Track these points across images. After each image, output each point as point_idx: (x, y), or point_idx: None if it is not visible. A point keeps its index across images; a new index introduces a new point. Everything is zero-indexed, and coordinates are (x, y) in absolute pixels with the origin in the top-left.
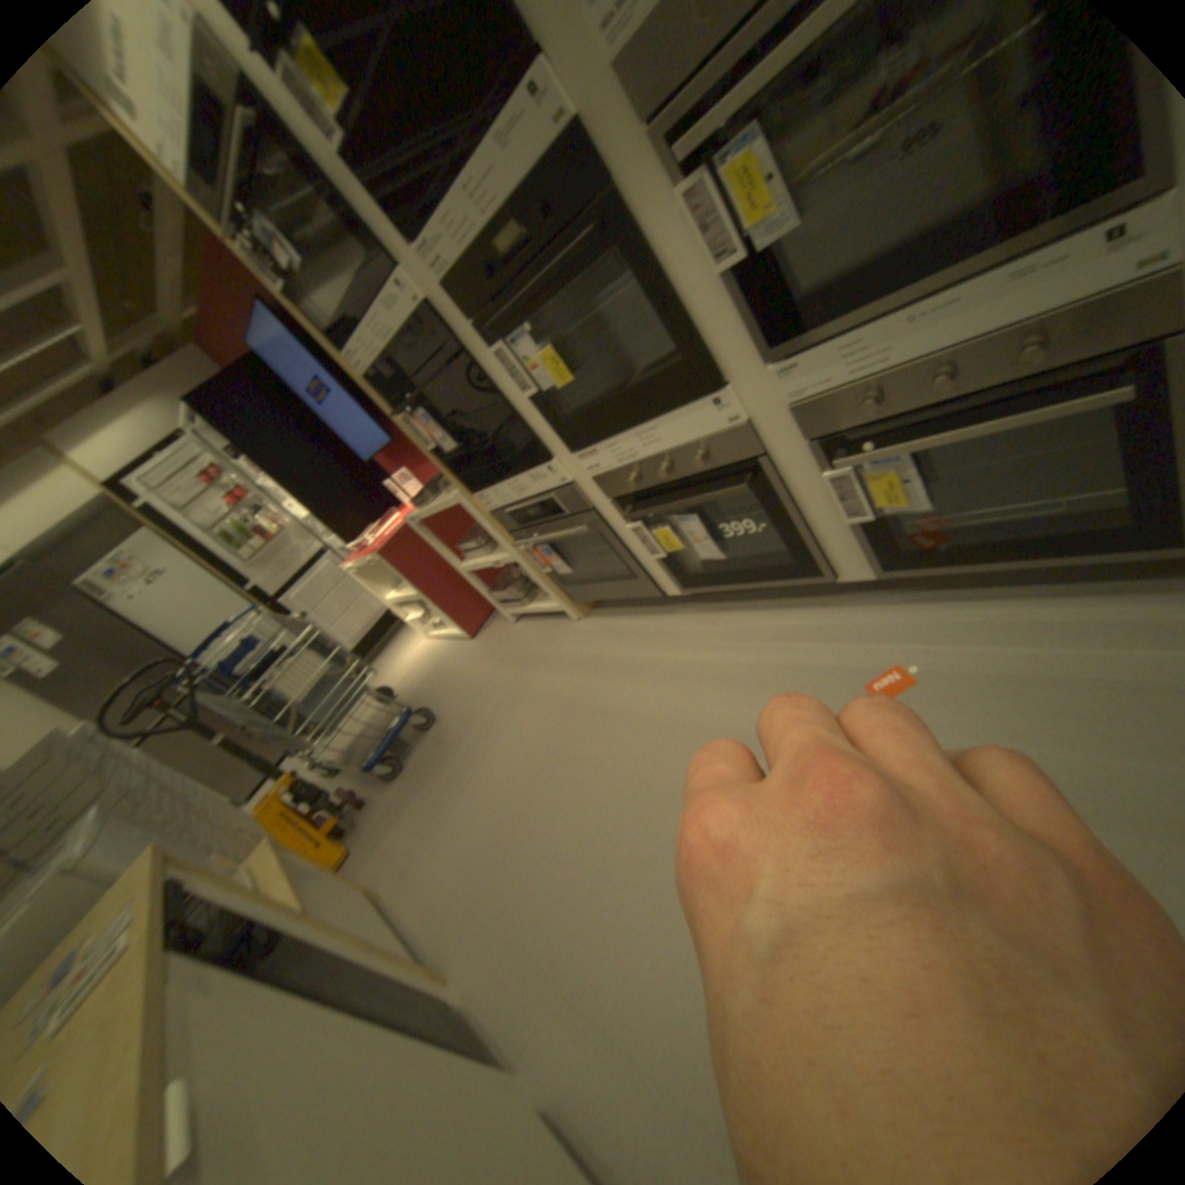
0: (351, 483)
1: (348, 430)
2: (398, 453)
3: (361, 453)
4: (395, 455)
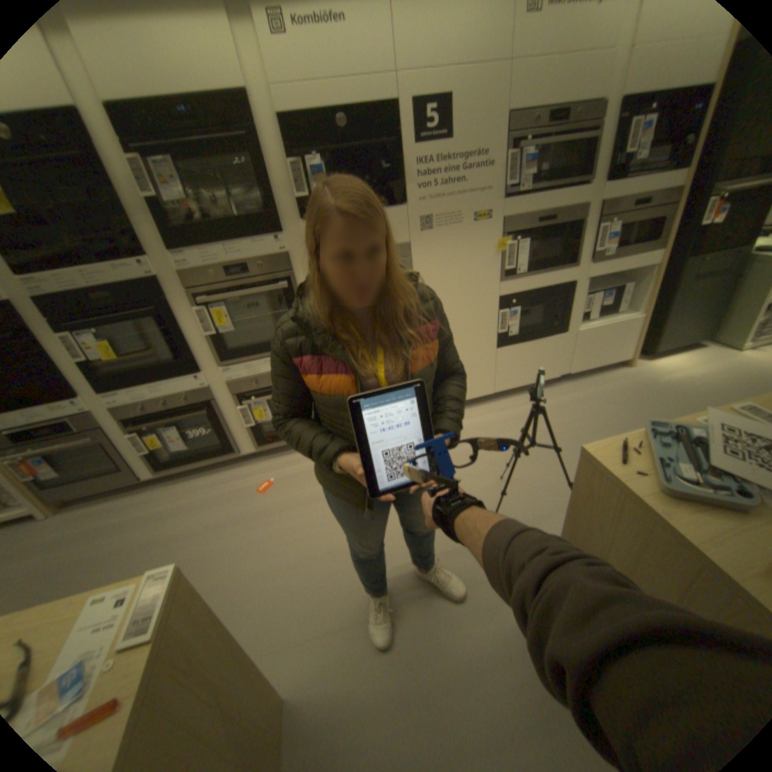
0: None
1: None
2: None
3: None
4: None
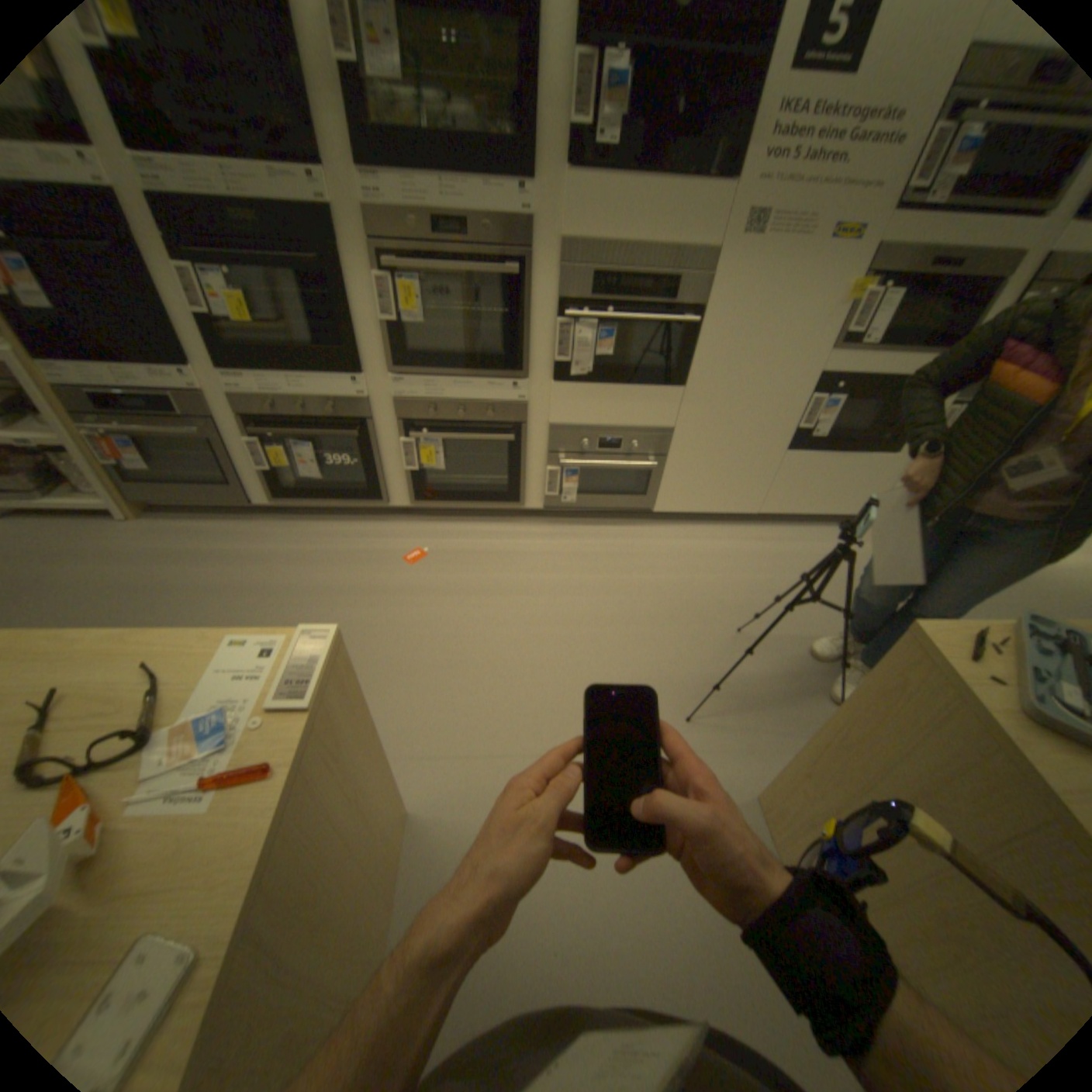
0: None
1: None
2: None
3: None
4: None
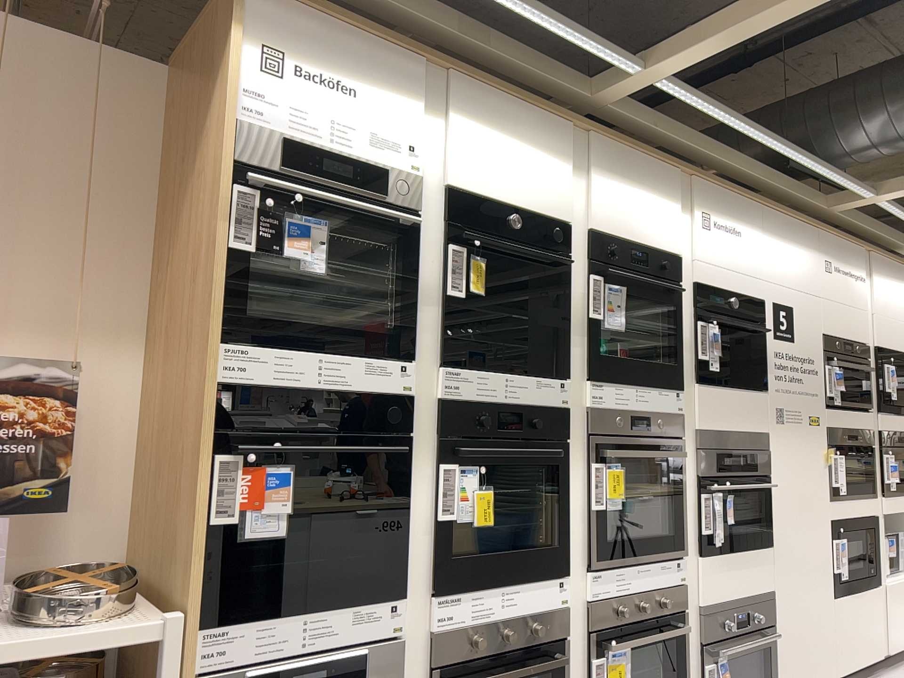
0: None
1: None
2: None
3: None
4: None
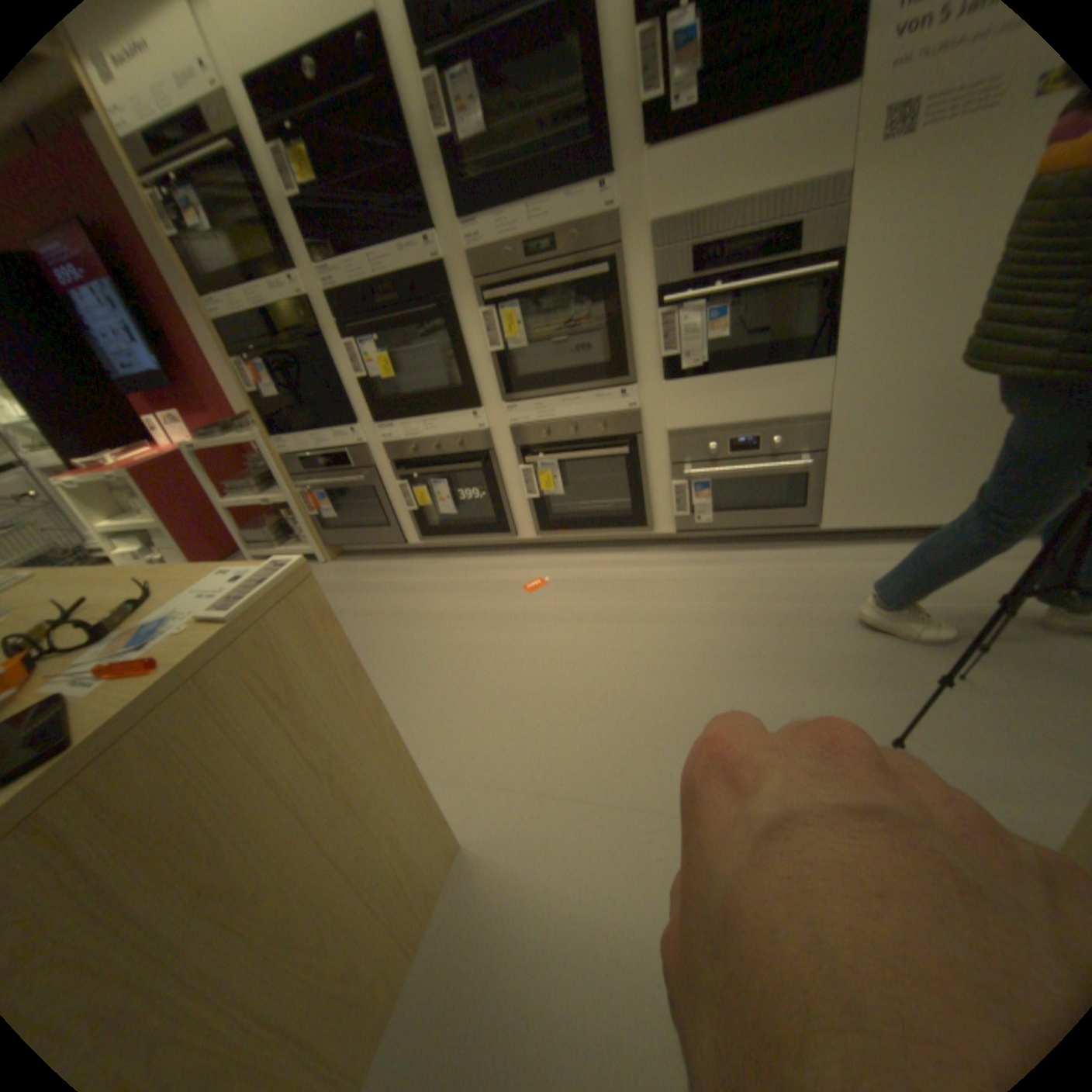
0: (92, 407)
1: (118, 359)
2: (165, 397)
3: (121, 384)
4: (160, 398)
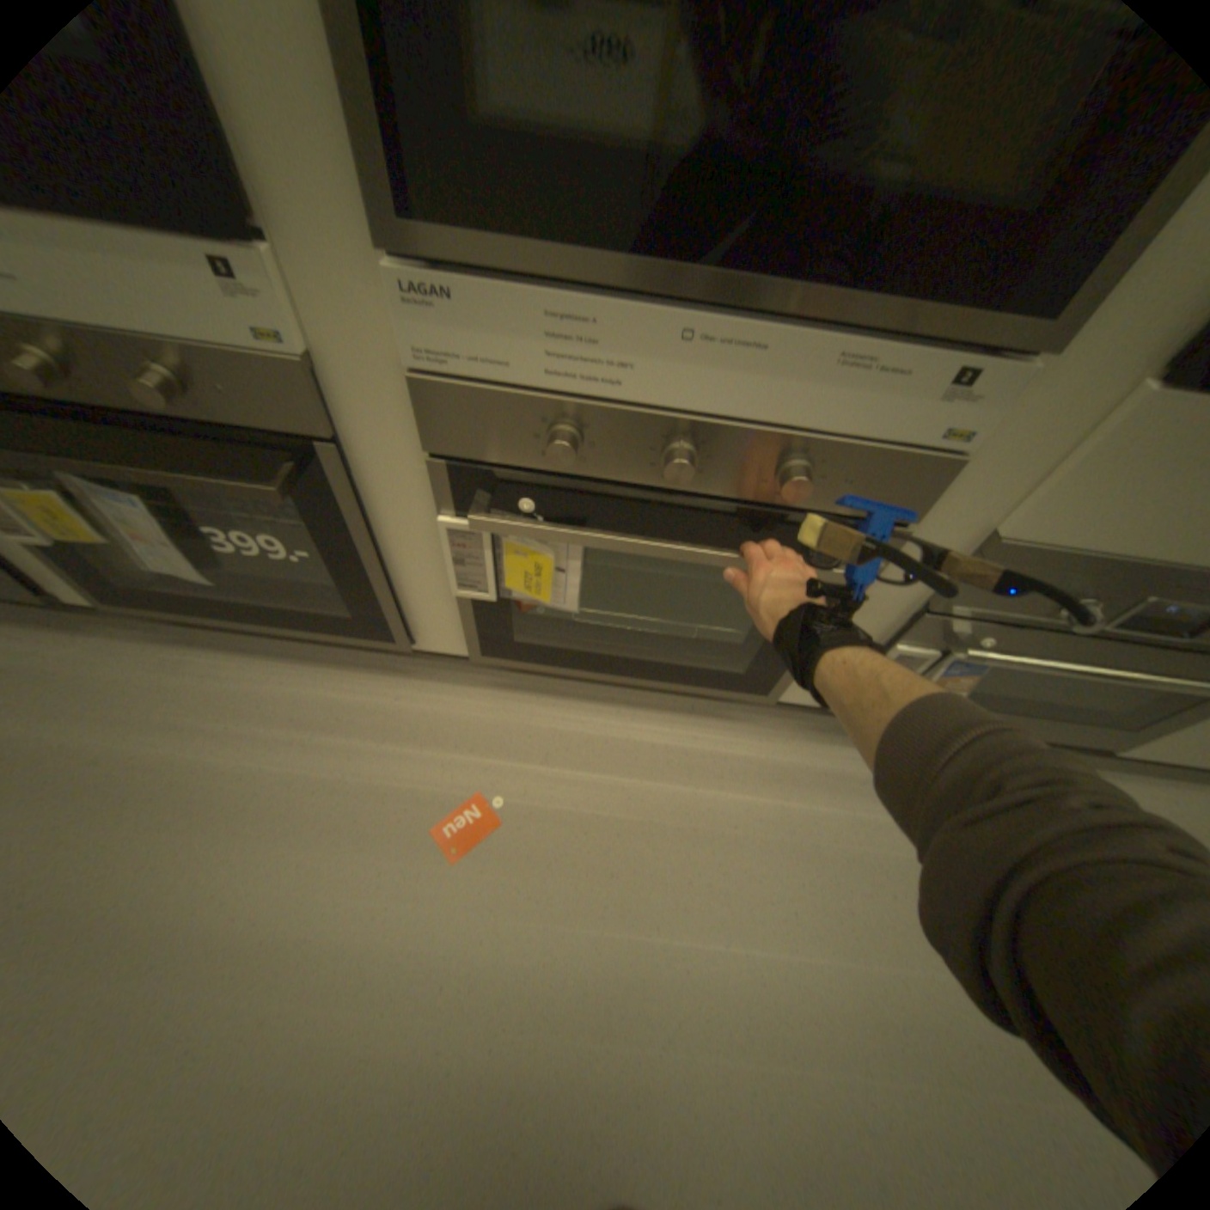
0: None
1: None
2: None
3: None
4: None
